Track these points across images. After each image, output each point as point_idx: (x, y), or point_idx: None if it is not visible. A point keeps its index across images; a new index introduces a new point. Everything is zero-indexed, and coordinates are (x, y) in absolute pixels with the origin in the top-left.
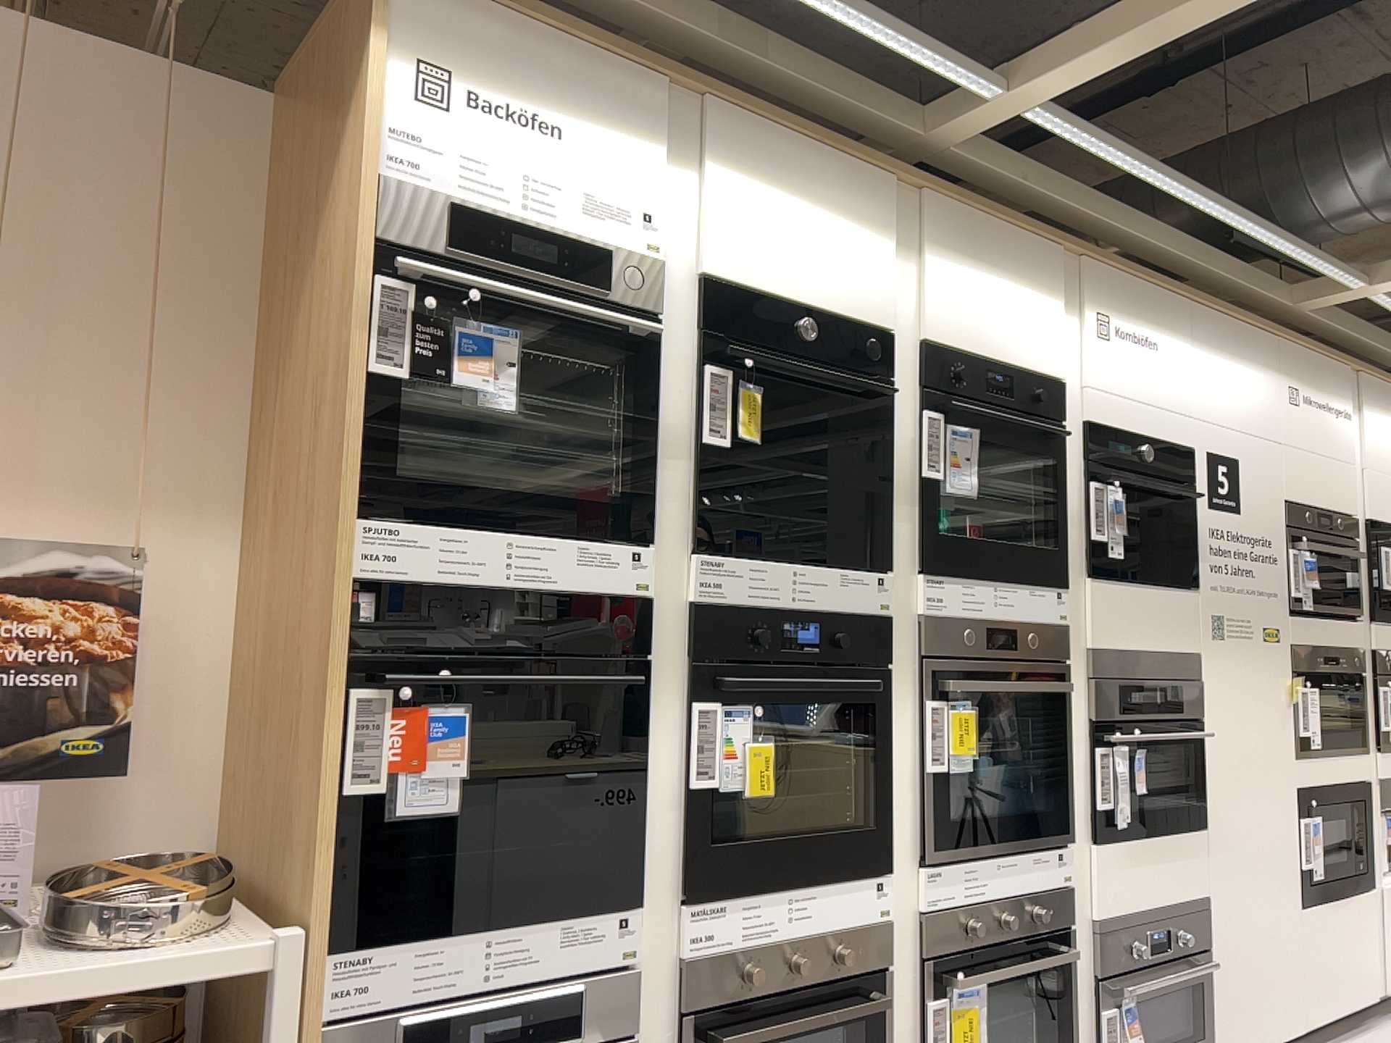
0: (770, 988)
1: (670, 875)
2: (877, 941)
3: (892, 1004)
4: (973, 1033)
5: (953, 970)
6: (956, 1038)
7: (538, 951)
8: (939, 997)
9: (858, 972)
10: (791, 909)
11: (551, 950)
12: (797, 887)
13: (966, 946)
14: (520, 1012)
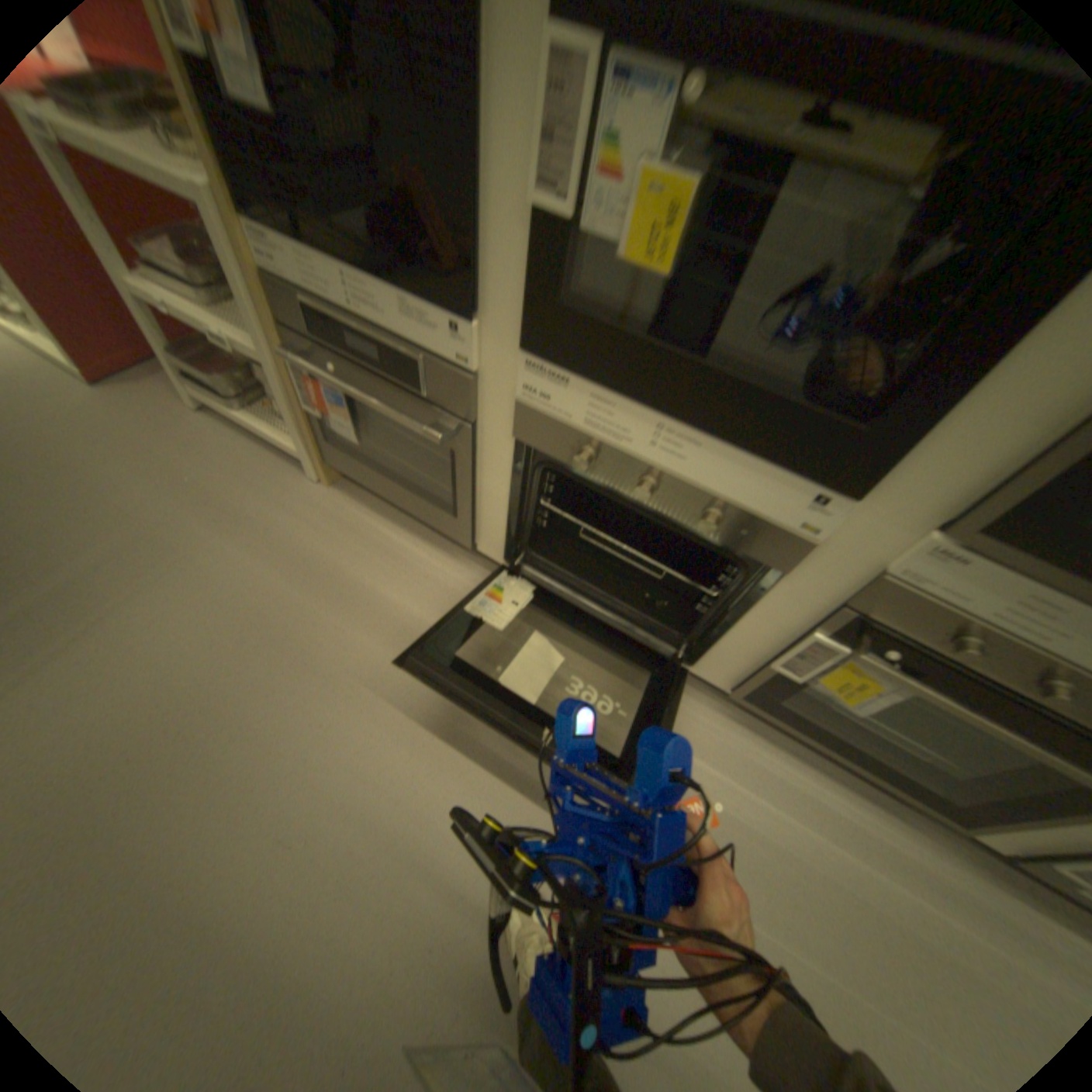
0: (612, 483)
1: (518, 308)
2: (779, 545)
3: (776, 599)
4: (863, 696)
5: (894, 646)
6: (837, 680)
7: (385, 305)
8: (842, 644)
9: (729, 546)
10: (660, 436)
11: (395, 311)
12: (683, 420)
13: (943, 651)
14: (380, 346)
